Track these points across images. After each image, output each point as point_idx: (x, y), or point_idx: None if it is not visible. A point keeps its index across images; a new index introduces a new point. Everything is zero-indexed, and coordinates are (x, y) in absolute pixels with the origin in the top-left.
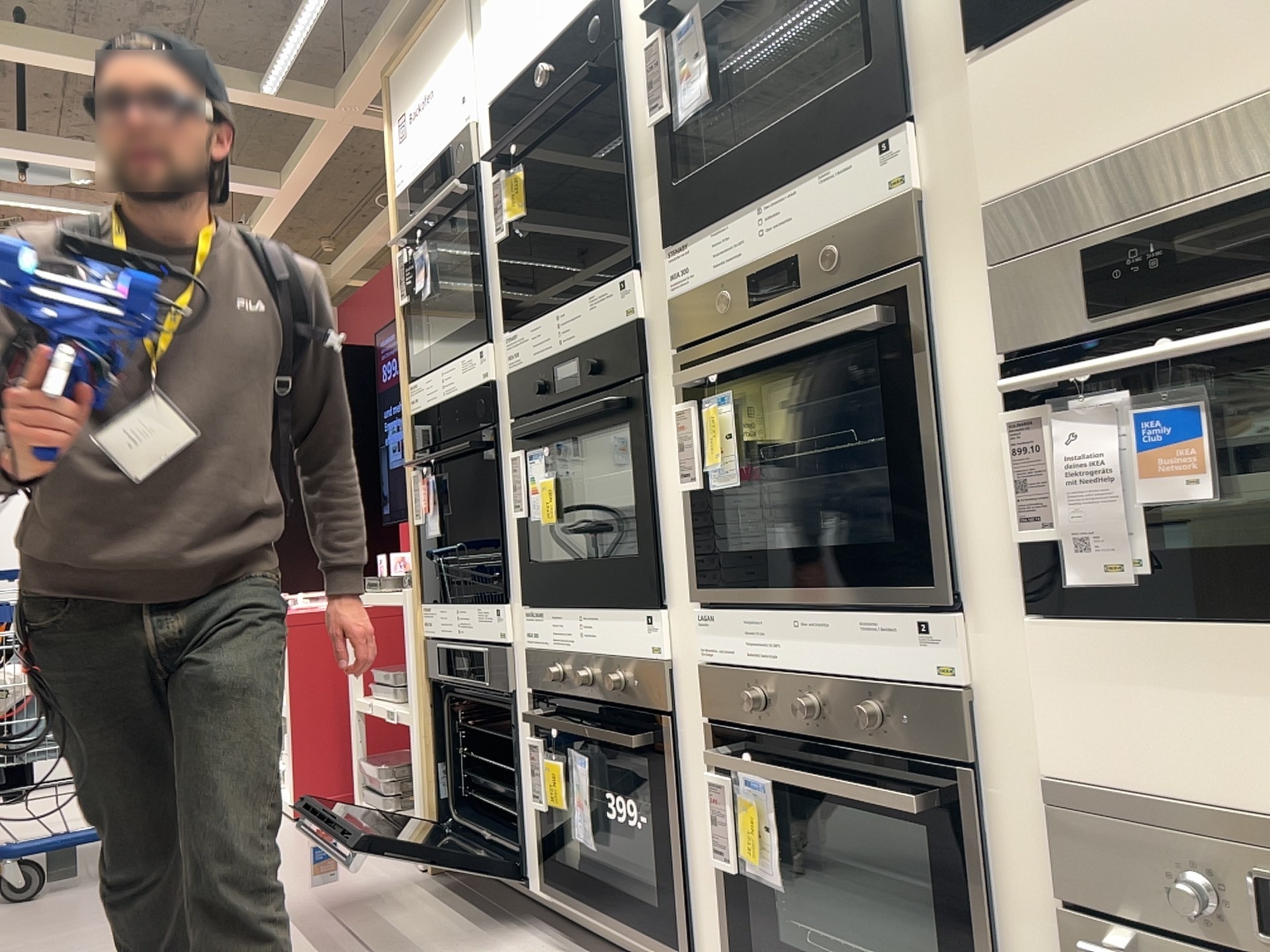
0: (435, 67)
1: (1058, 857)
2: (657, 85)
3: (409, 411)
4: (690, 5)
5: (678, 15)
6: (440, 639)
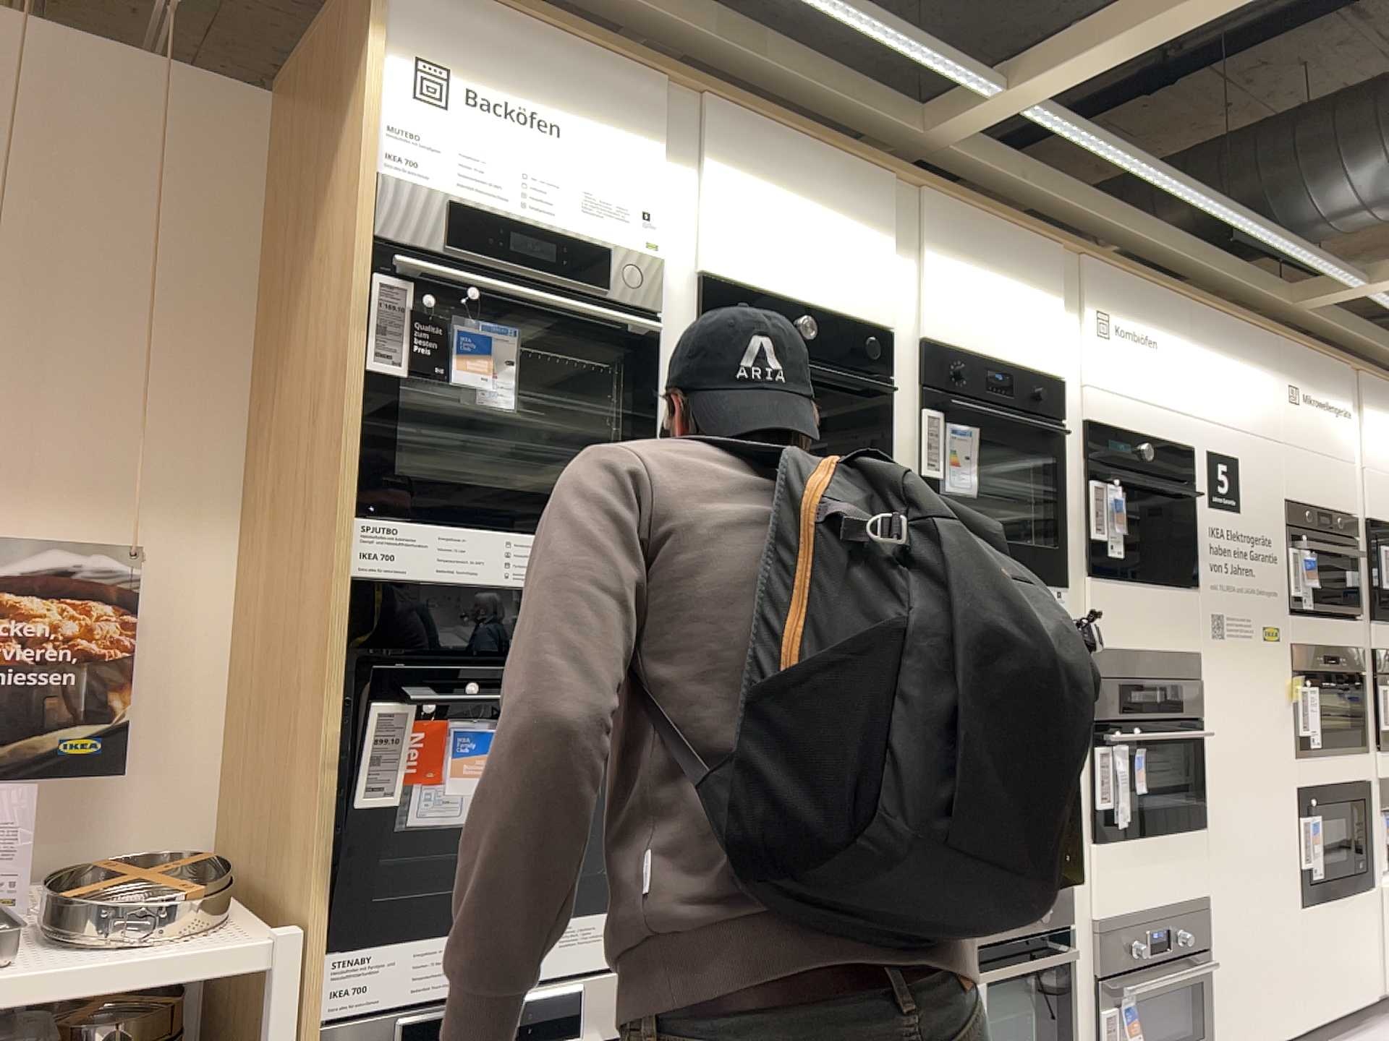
0: (580, 107)
1: (1099, 955)
2: (938, 451)
3: (360, 570)
4: (964, 418)
5: (953, 415)
6: (400, 1005)
